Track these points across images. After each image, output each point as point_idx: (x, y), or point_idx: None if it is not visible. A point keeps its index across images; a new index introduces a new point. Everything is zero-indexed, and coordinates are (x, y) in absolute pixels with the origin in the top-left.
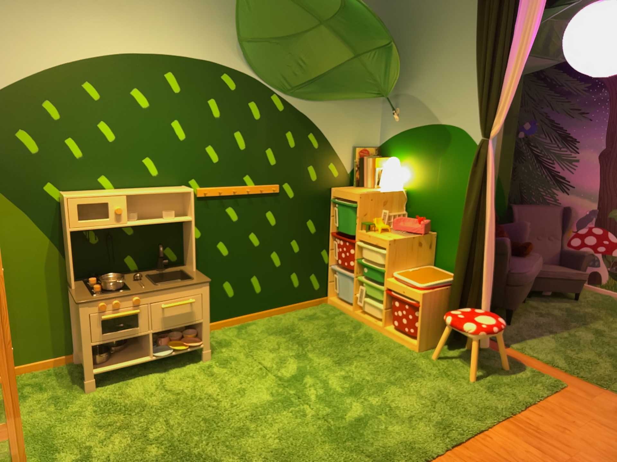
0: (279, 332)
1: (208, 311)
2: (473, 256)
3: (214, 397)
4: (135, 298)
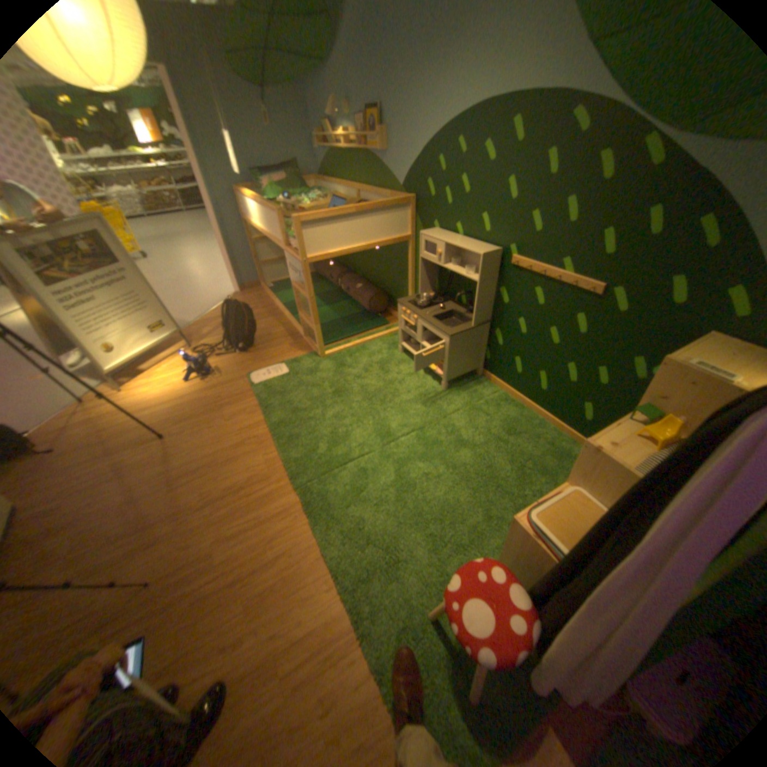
0: (510, 429)
1: (447, 358)
2: (577, 580)
3: (395, 400)
4: (414, 317)
